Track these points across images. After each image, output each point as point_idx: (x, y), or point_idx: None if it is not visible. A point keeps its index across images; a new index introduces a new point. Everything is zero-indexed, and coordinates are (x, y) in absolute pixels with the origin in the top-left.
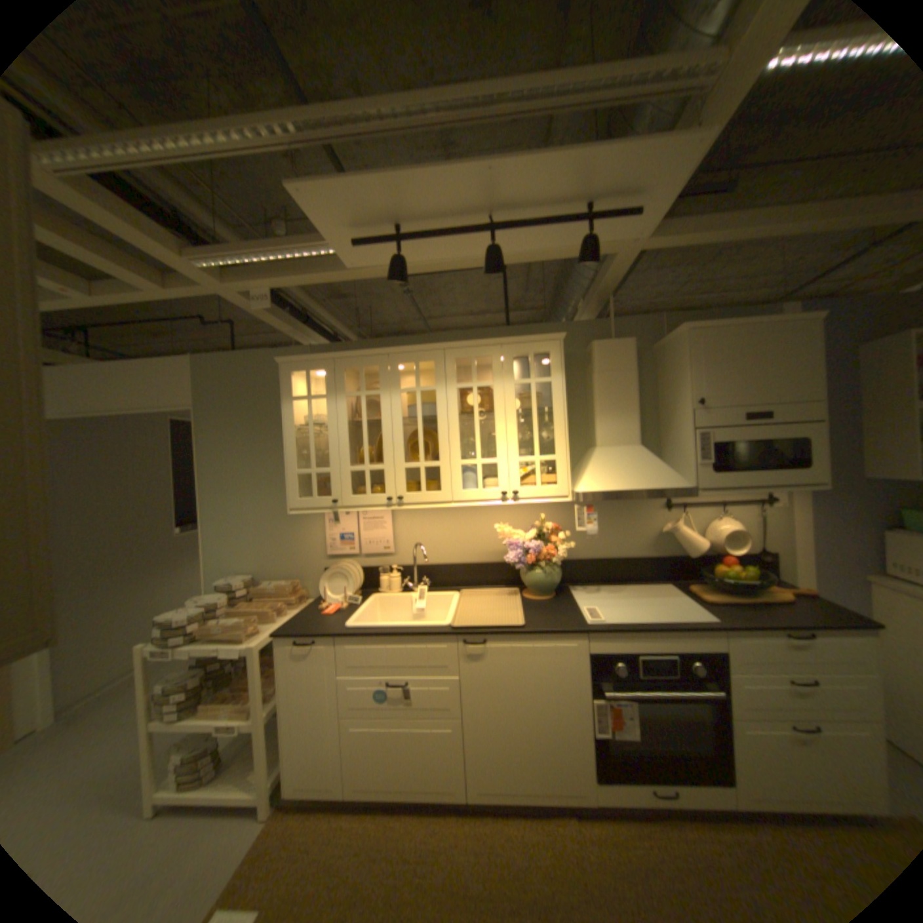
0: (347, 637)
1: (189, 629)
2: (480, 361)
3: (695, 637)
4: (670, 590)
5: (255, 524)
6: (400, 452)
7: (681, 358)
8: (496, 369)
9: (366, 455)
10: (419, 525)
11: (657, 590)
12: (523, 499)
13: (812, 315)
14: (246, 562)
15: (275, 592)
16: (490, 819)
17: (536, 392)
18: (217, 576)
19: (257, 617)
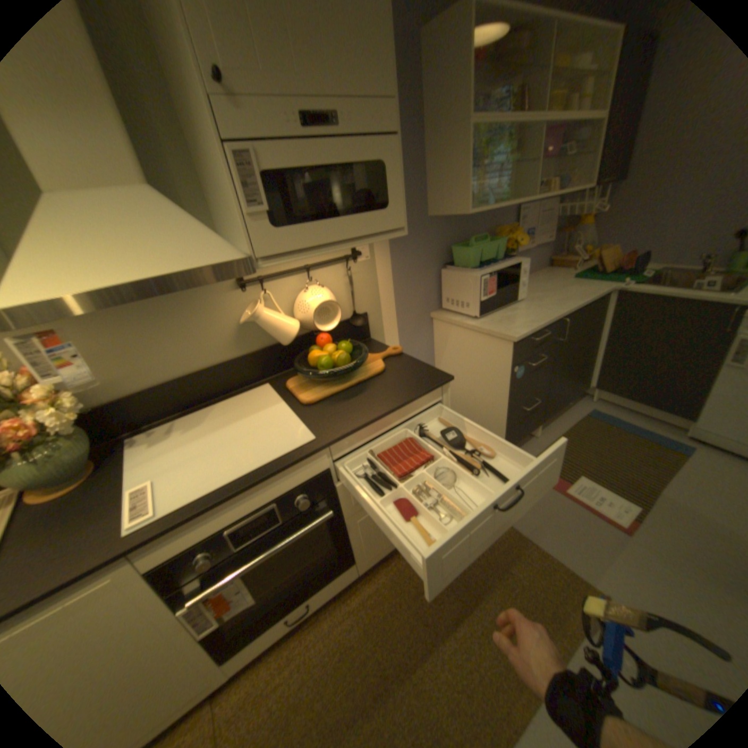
0: None
1: None
2: None
3: (288, 471)
4: (267, 390)
5: None
6: None
7: None
8: None
9: None
10: None
11: (251, 396)
12: None
13: None
14: None
15: None
16: None
17: None
18: None
19: None
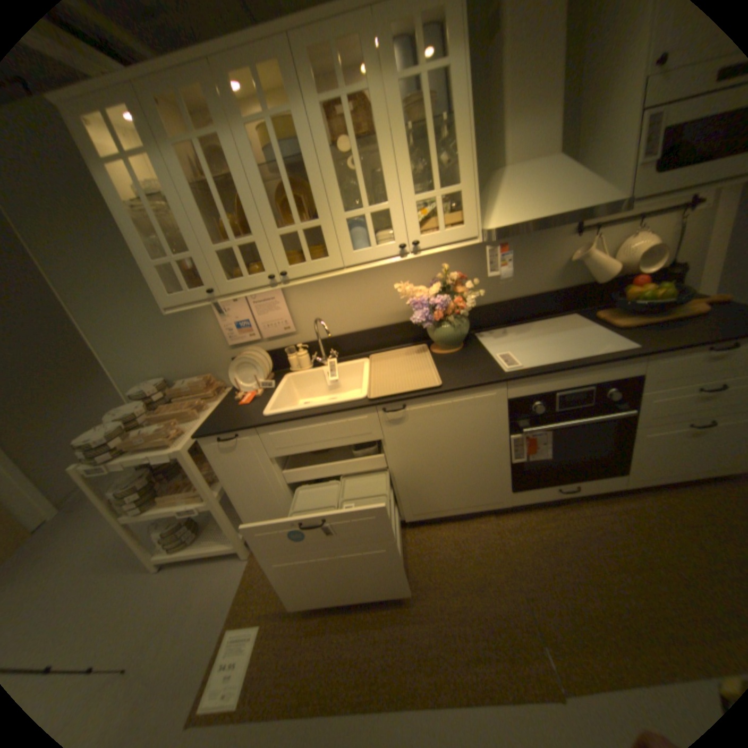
0: (267, 426)
1: (113, 443)
2: (343, 53)
3: (615, 366)
4: (575, 319)
5: (142, 328)
6: (266, 215)
7: None
8: (368, 55)
9: (227, 226)
10: (314, 298)
11: (562, 322)
12: (425, 249)
13: None
14: (152, 366)
15: (190, 389)
16: (425, 526)
17: (429, 90)
18: (130, 384)
19: (178, 417)
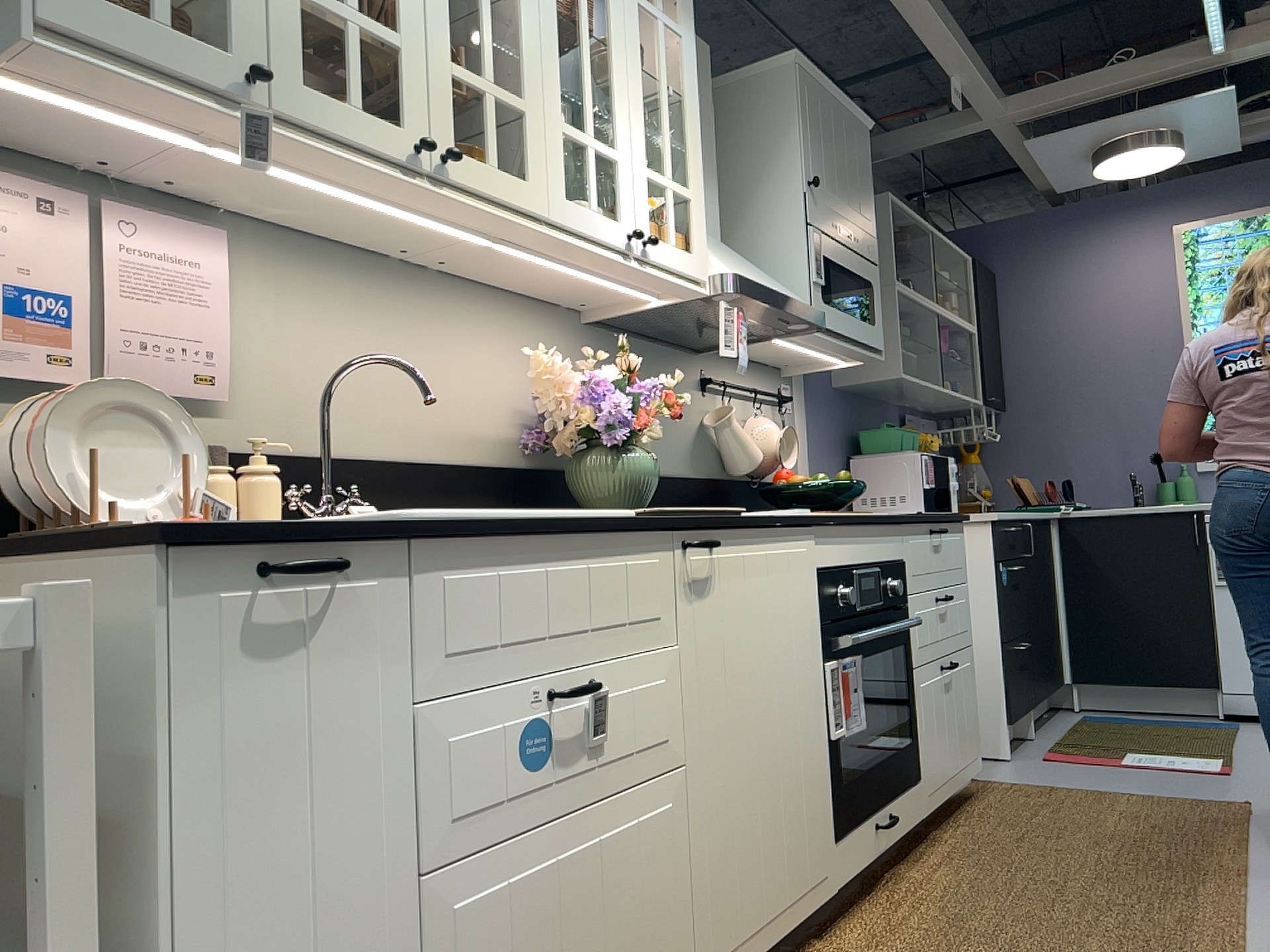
0: (452, 534)
1: None
2: None
3: (887, 532)
4: None
5: None
6: (439, 19)
7: (774, 111)
8: None
9: None
10: (301, 323)
11: None
12: (650, 265)
13: (867, 121)
14: None
15: None
16: None
17: (641, 52)
18: None
19: None
